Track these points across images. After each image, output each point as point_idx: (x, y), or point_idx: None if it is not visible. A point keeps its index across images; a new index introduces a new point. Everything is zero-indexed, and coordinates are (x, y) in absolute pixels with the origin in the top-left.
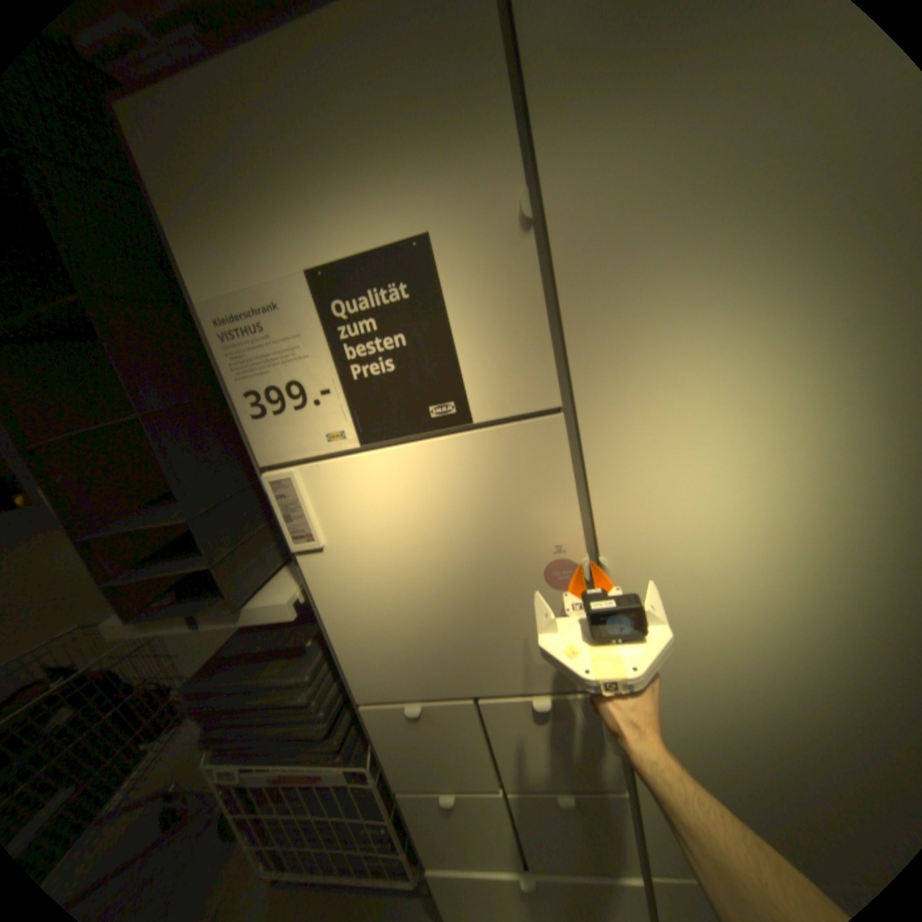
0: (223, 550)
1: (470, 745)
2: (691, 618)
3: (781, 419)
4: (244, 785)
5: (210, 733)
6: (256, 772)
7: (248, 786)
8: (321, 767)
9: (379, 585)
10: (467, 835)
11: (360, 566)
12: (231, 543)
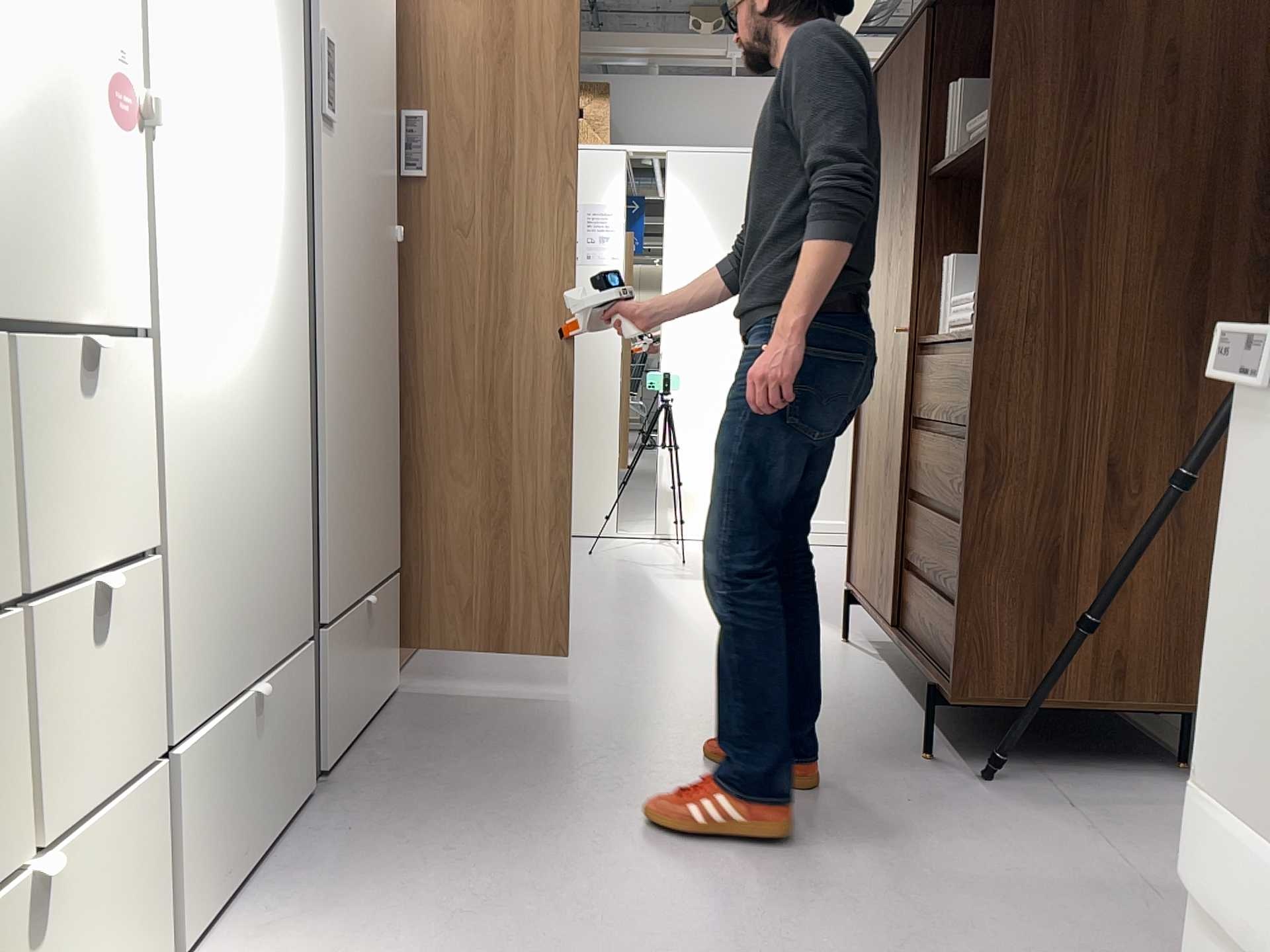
0: None
1: None
2: (196, 225)
3: (235, 15)
4: None
5: None
6: None
7: None
8: None
9: None
10: None
11: None
12: None
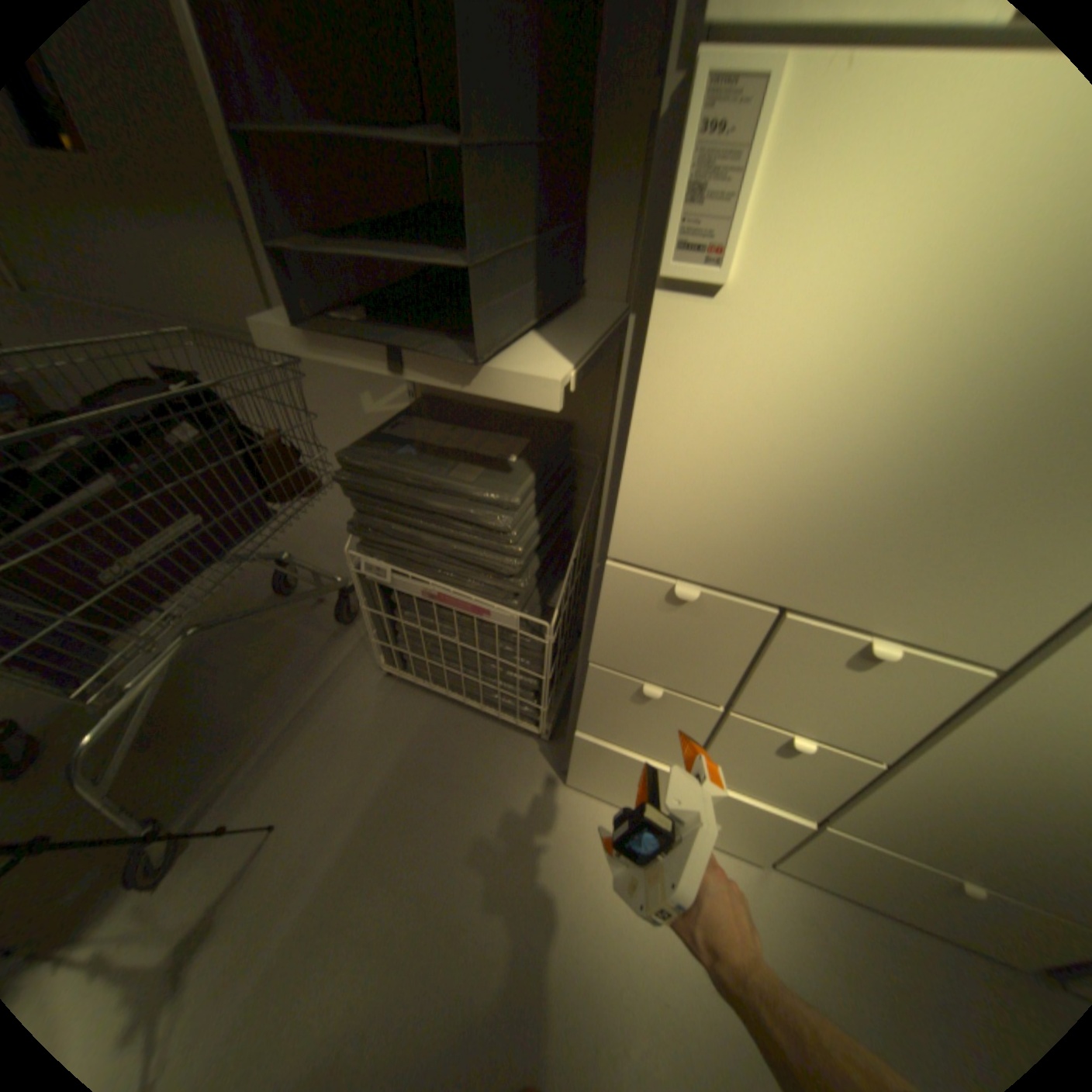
0: (488, 246)
1: (731, 653)
2: None
3: None
4: (394, 586)
5: (368, 520)
6: (413, 579)
7: (394, 588)
8: (494, 602)
9: (775, 398)
10: (650, 724)
11: (766, 350)
12: (498, 240)
